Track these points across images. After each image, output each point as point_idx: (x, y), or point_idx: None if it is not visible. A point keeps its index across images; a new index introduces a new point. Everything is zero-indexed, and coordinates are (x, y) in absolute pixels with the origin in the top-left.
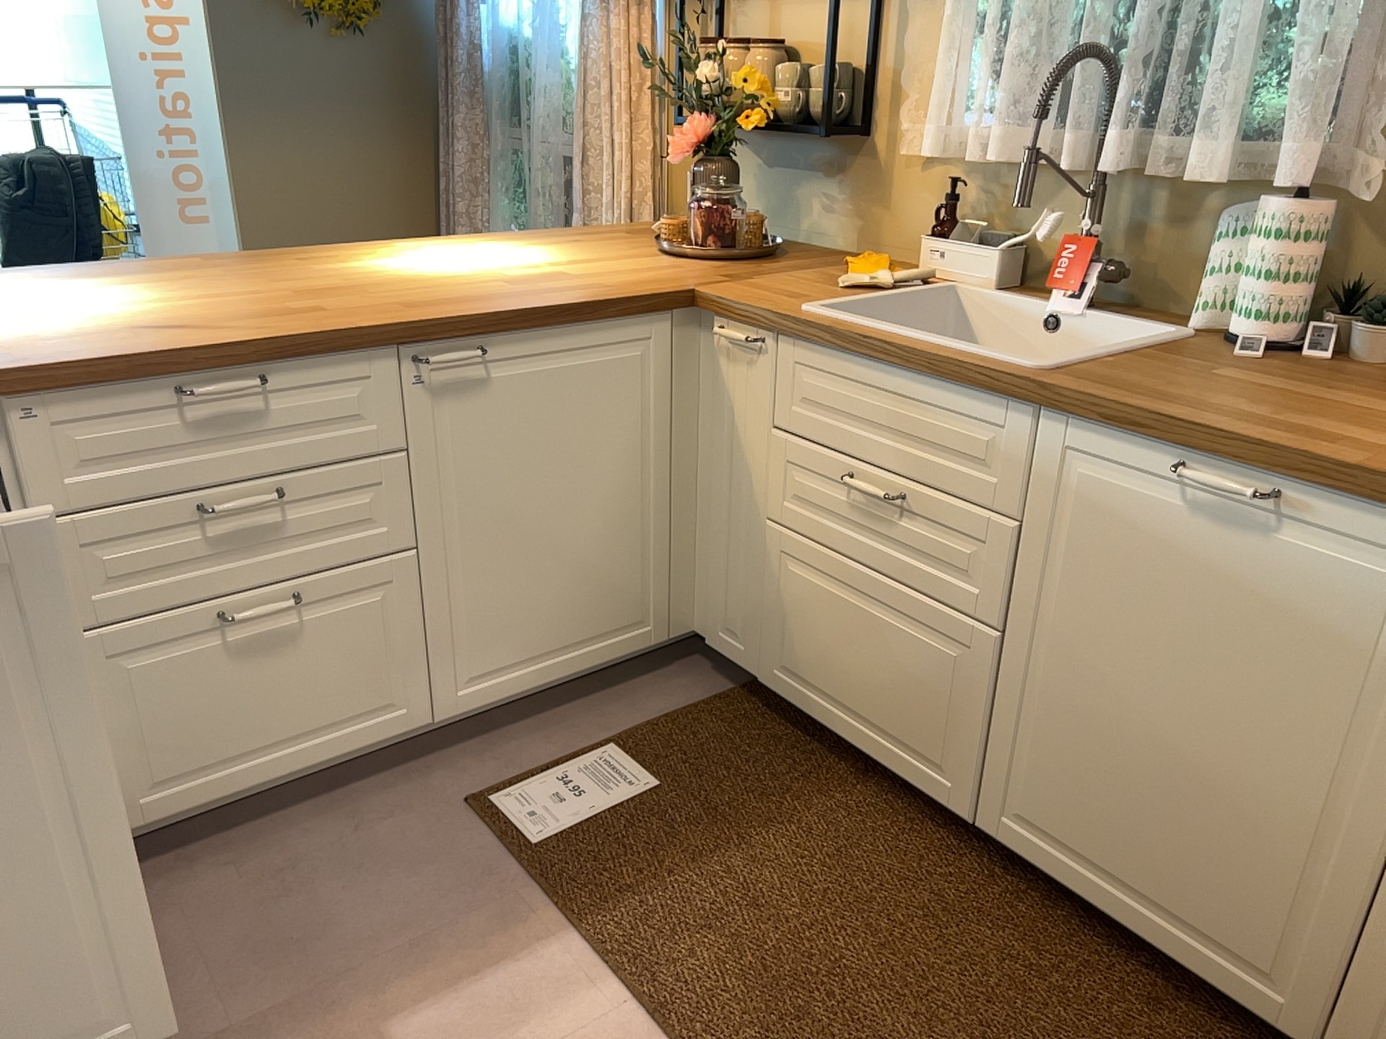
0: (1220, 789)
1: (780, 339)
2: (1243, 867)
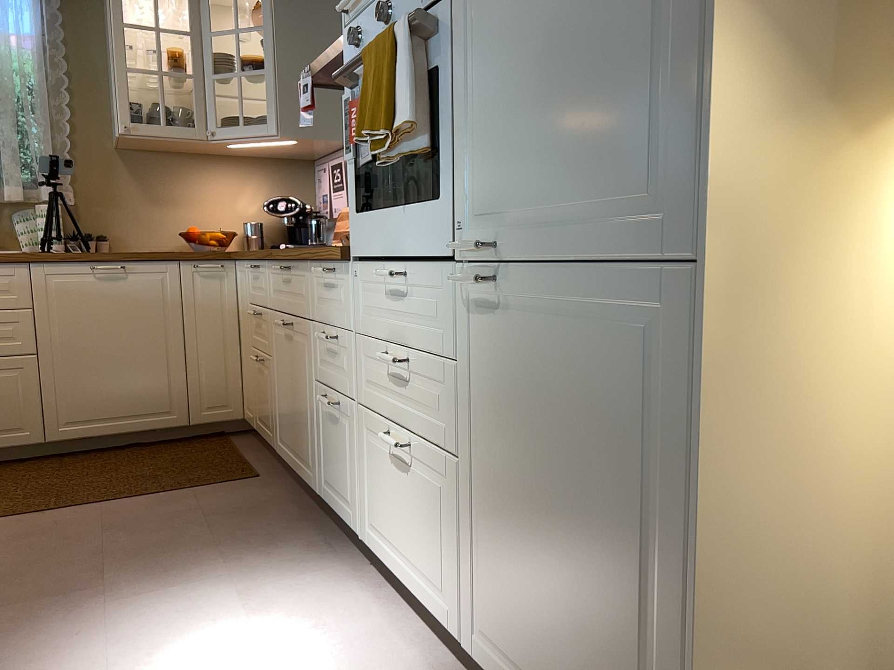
0: (137, 362)
1: None
2: (151, 382)
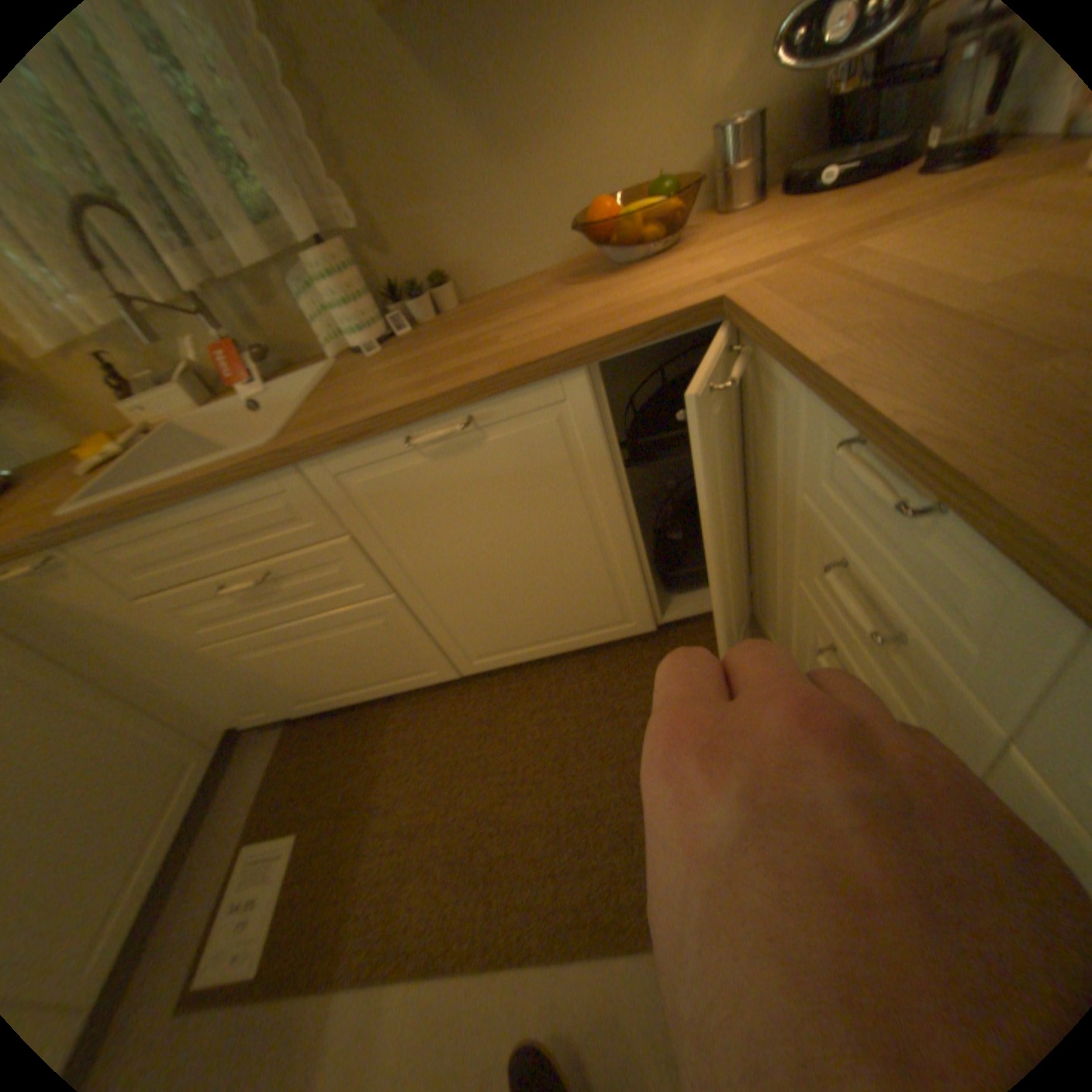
0: (553, 572)
1: (74, 549)
2: (585, 592)
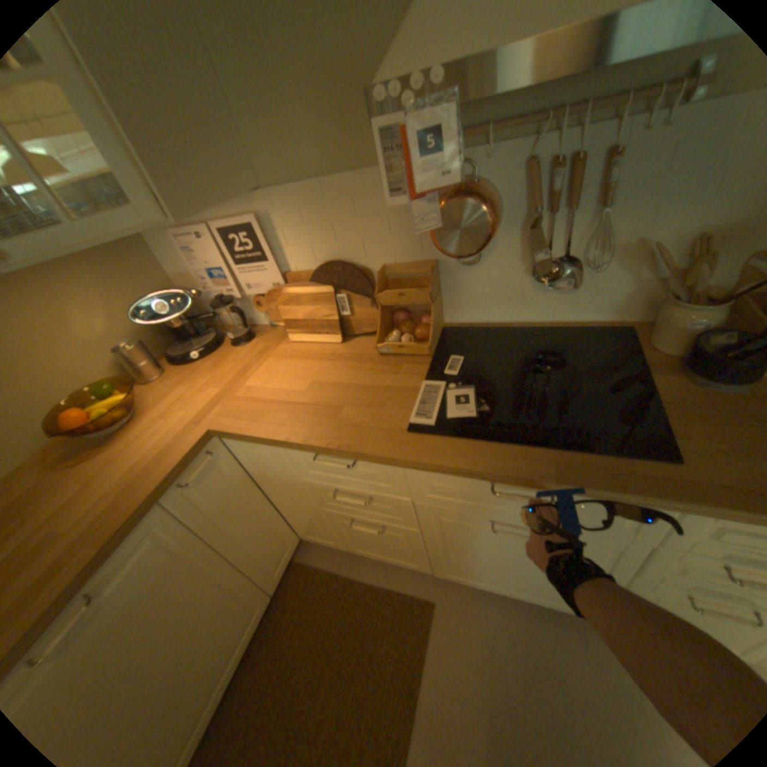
0: (195, 635)
1: None
2: (221, 624)
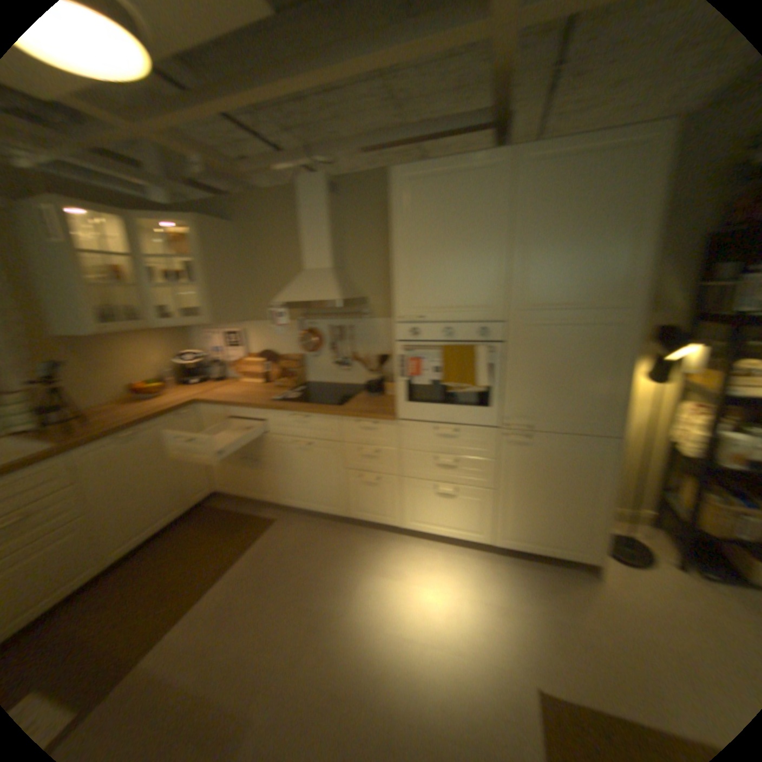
0: (147, 490)
1: None
2: (157, 498)
